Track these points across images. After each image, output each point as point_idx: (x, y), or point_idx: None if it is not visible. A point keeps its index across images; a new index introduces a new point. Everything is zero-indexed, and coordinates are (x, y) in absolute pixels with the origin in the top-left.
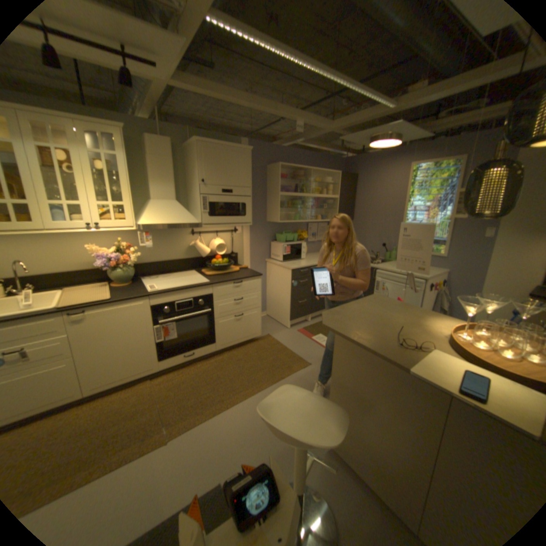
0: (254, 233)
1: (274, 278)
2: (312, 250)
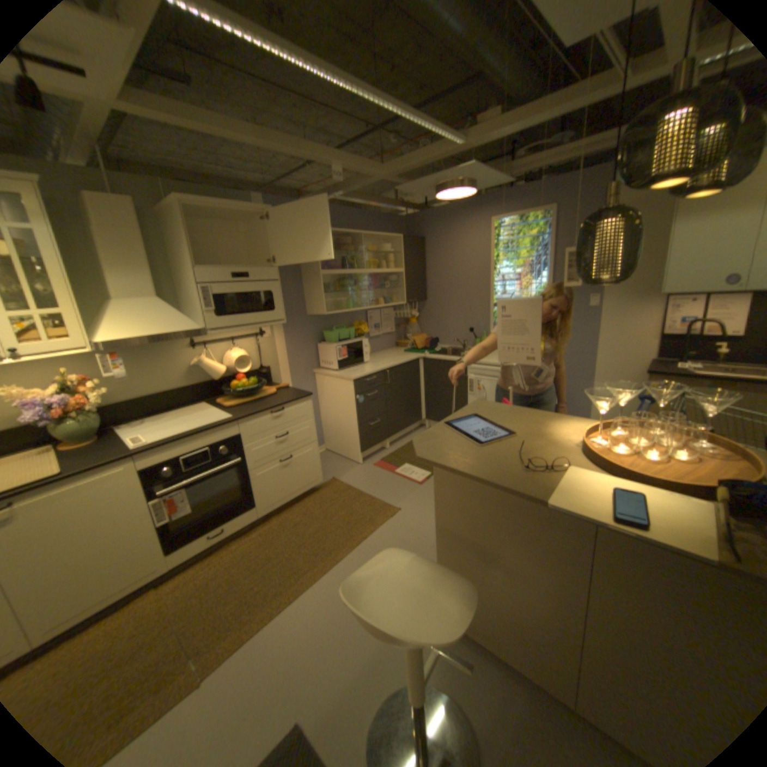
0: (290, 334)
1: (330, 396)
2: (377, 348)
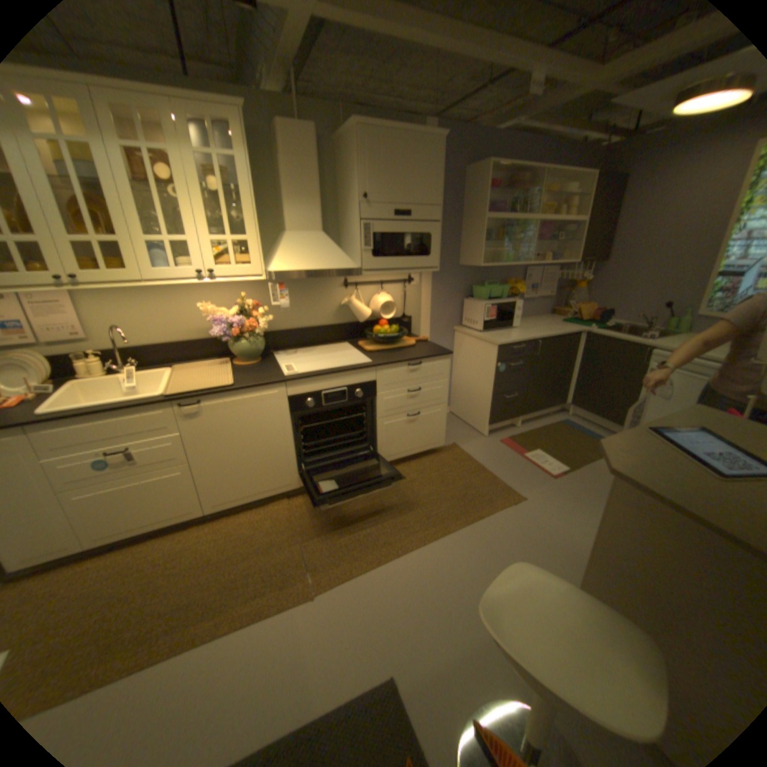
0: (438, 285)
1: (467, 358)
2: (529, 313)
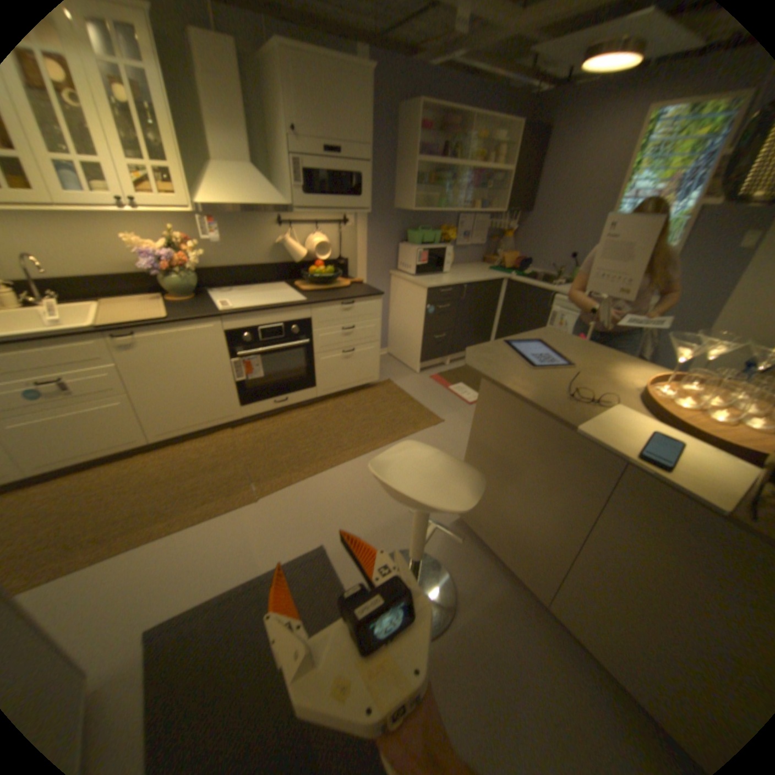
0: (374, 227)
1: (402, 300)
2: (462, 259)
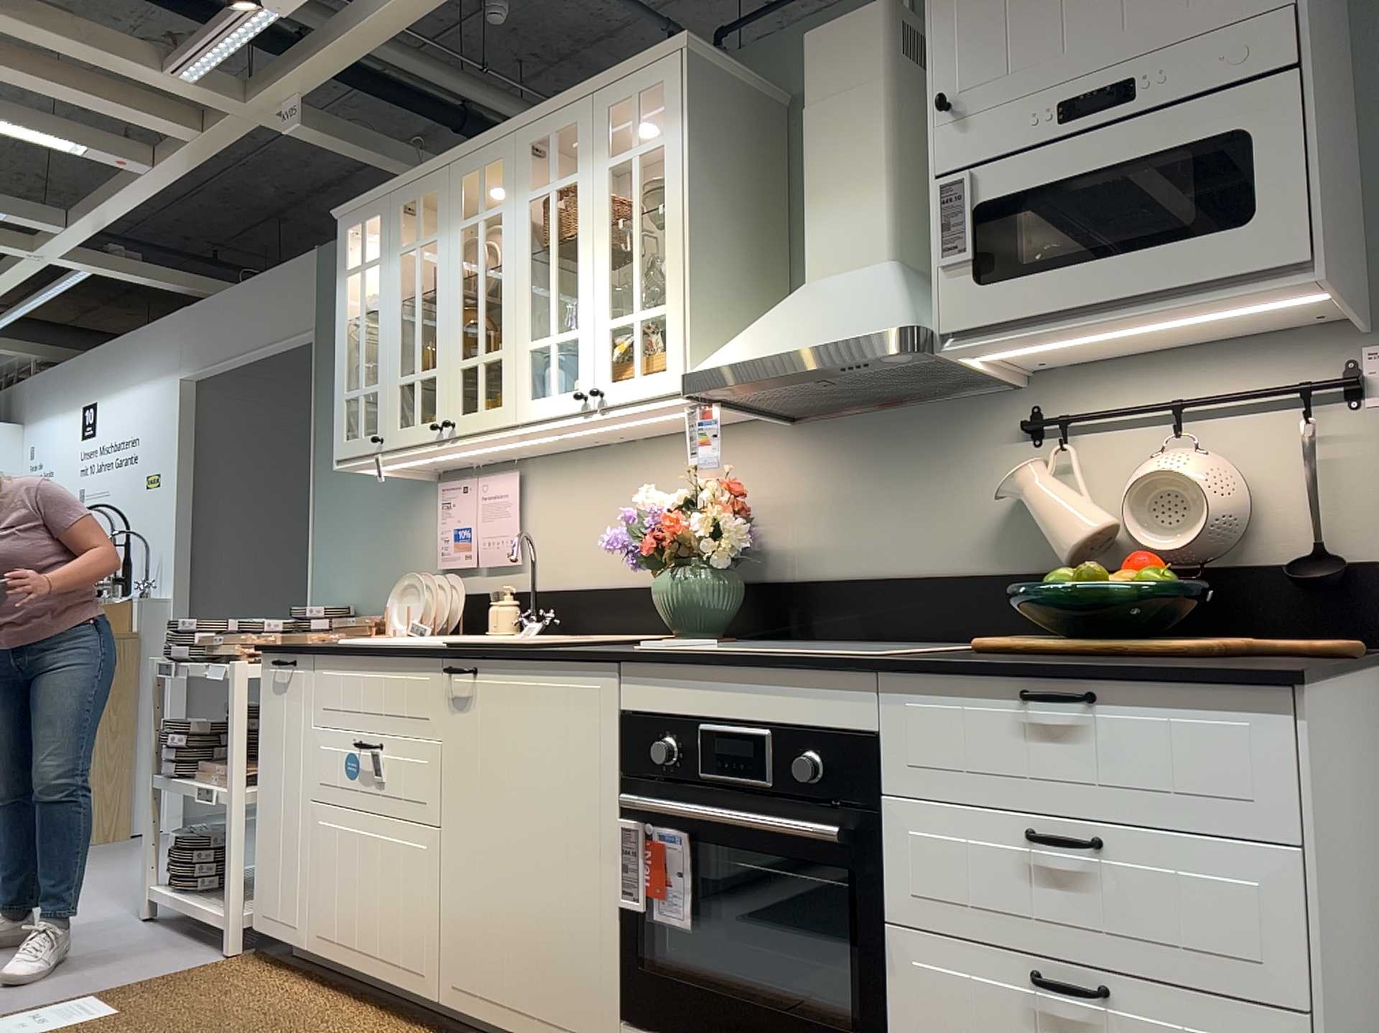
0: None
1: None
2: None
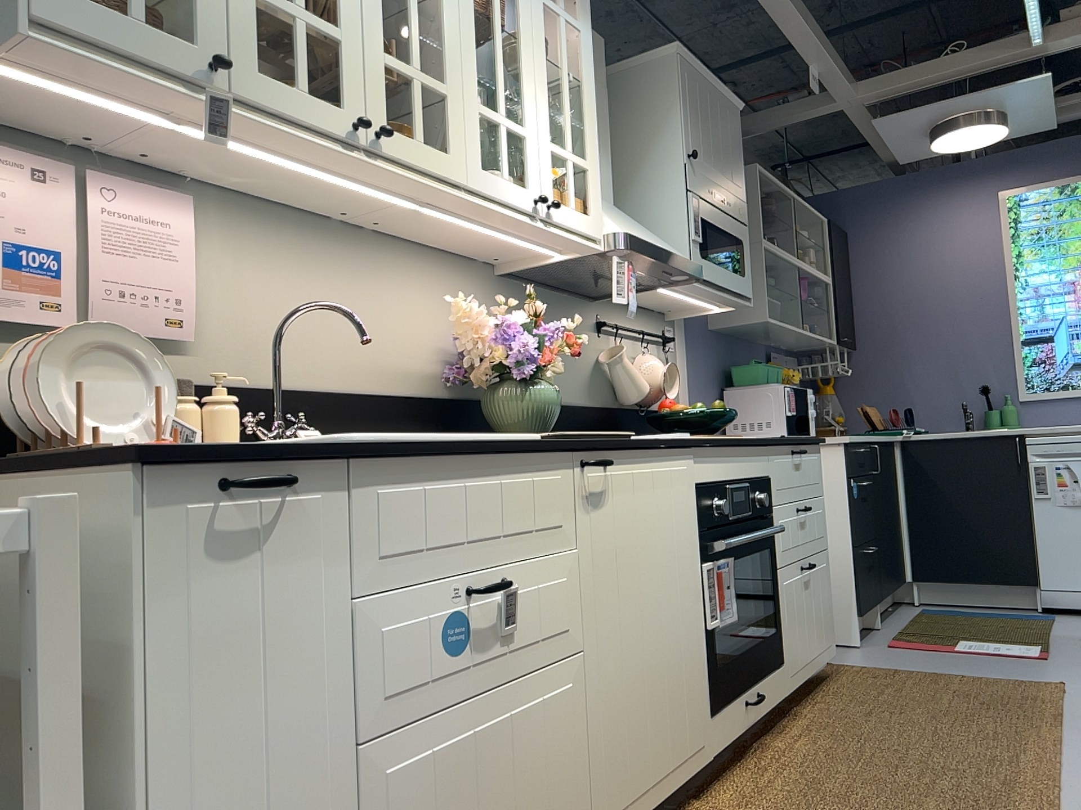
0: (695, 358)
1: None
2: None
